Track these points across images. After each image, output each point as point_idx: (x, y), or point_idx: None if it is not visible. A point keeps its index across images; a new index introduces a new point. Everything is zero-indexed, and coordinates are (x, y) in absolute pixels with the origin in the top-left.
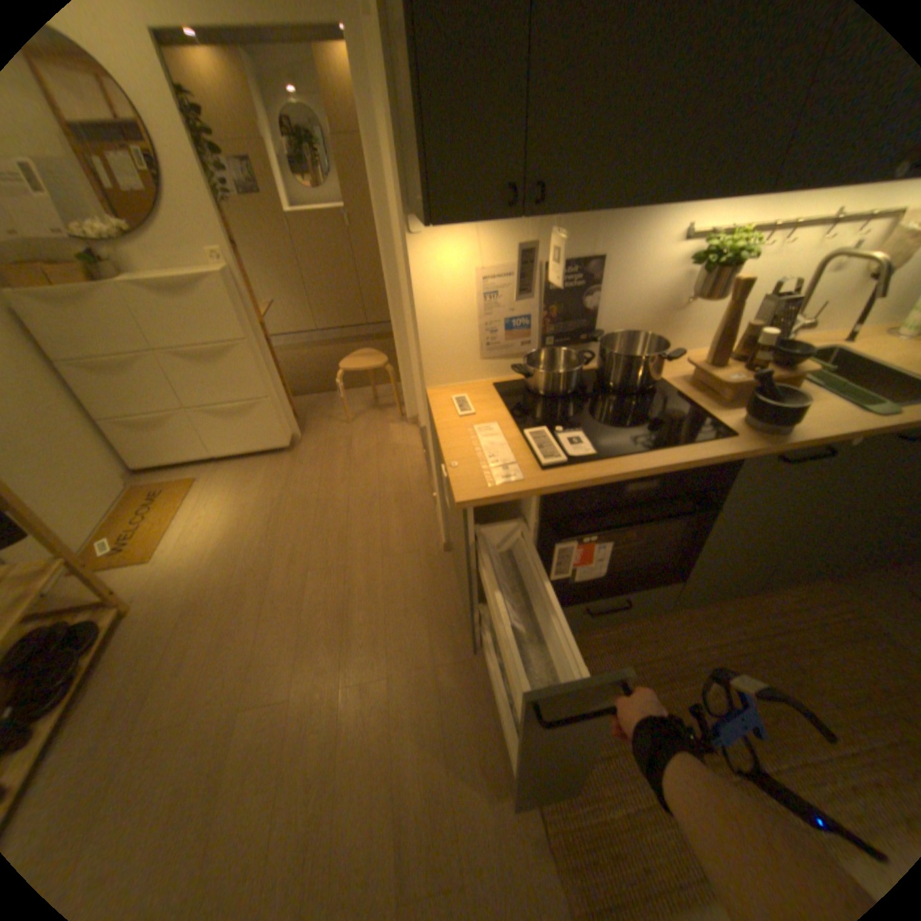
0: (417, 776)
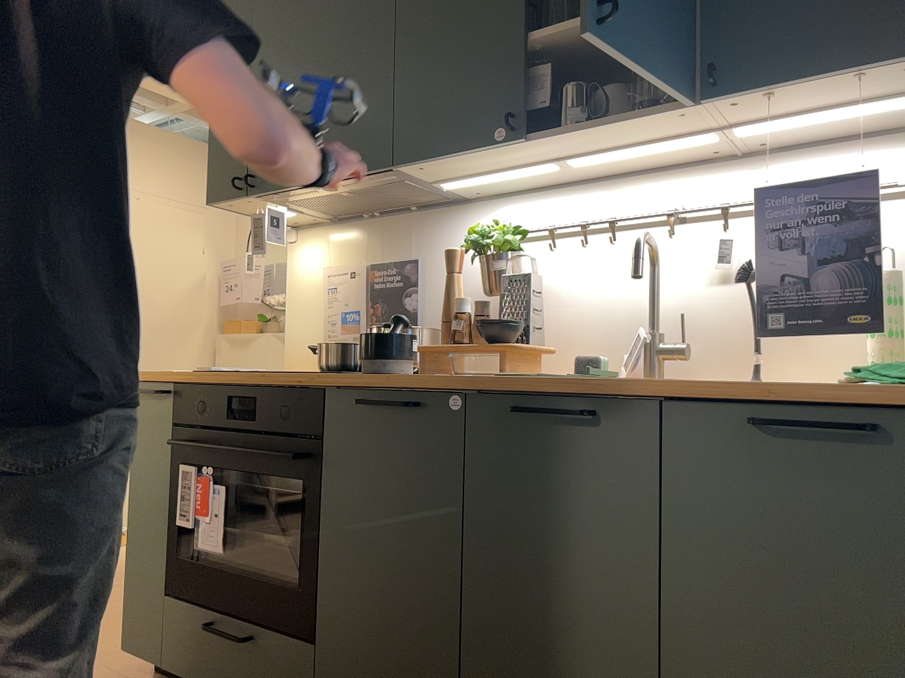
0: None
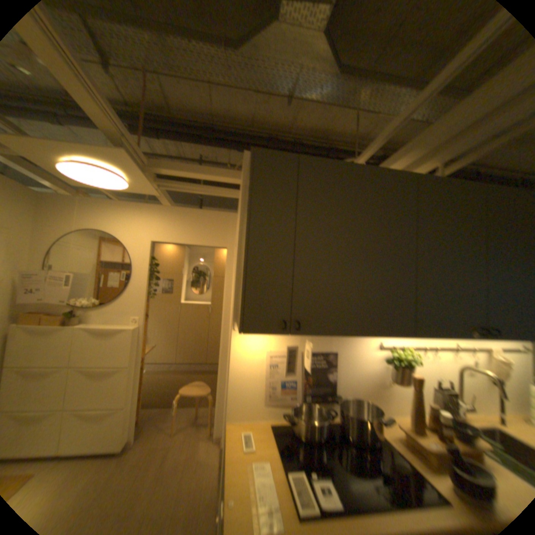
0: None
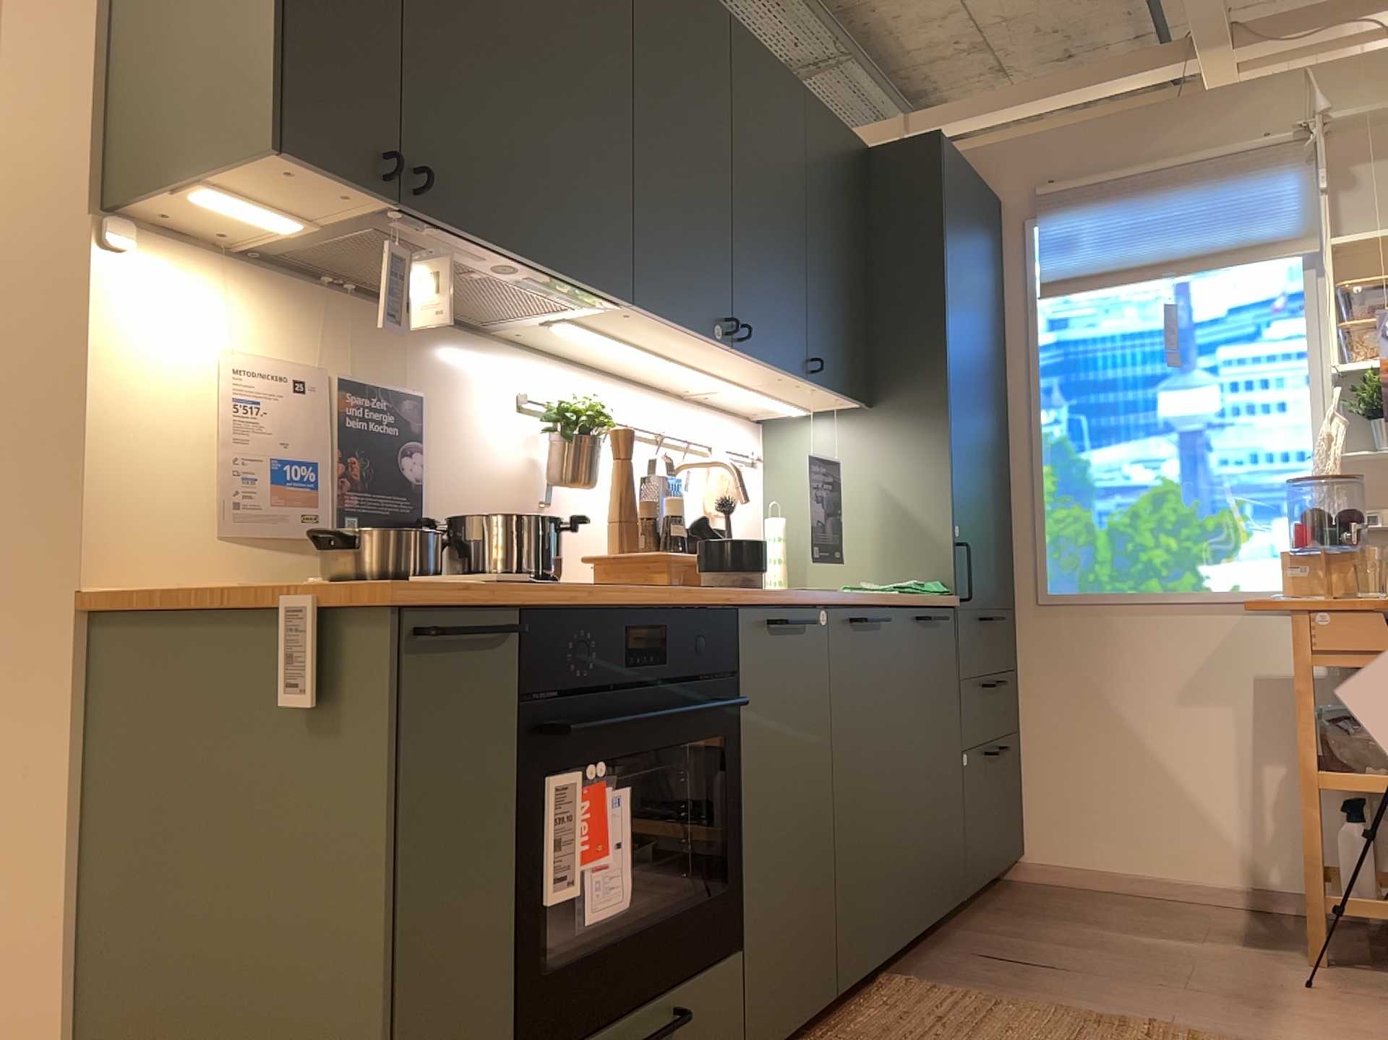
0: None
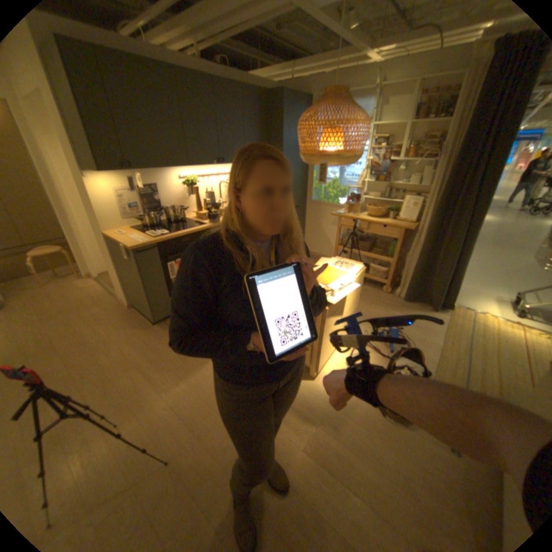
0: (144, 361)
